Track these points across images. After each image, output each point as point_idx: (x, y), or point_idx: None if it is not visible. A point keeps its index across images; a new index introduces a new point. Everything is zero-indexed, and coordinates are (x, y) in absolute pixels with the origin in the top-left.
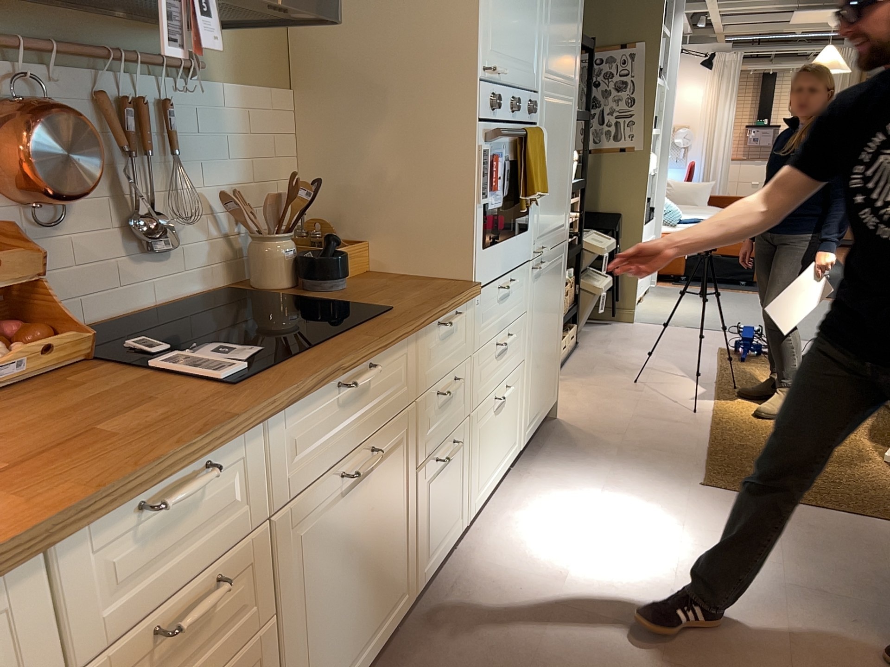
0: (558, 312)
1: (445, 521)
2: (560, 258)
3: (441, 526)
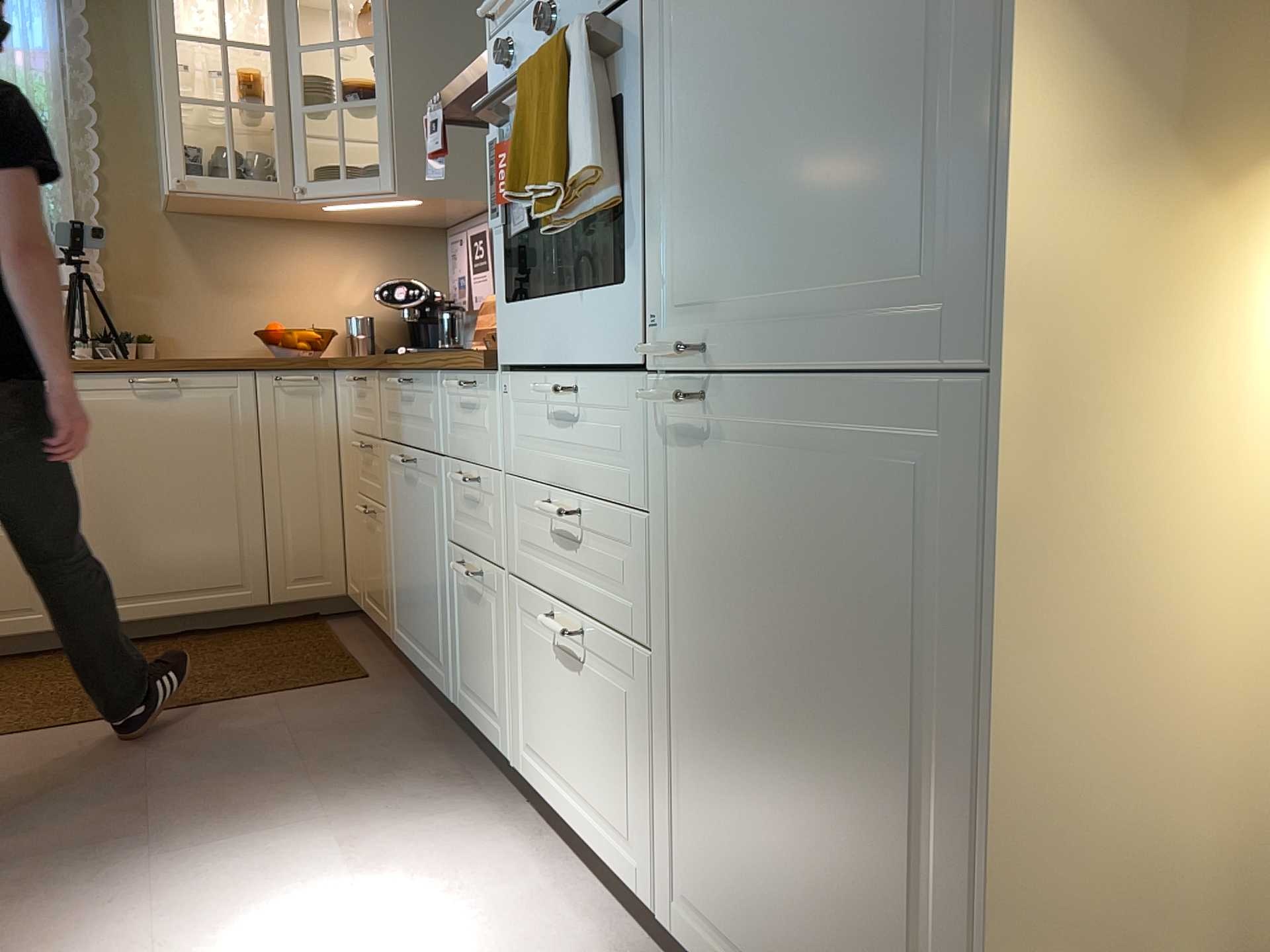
0: (908, 722)
1: (479, 681)
2: (914, 456)
3: (476, 677)
